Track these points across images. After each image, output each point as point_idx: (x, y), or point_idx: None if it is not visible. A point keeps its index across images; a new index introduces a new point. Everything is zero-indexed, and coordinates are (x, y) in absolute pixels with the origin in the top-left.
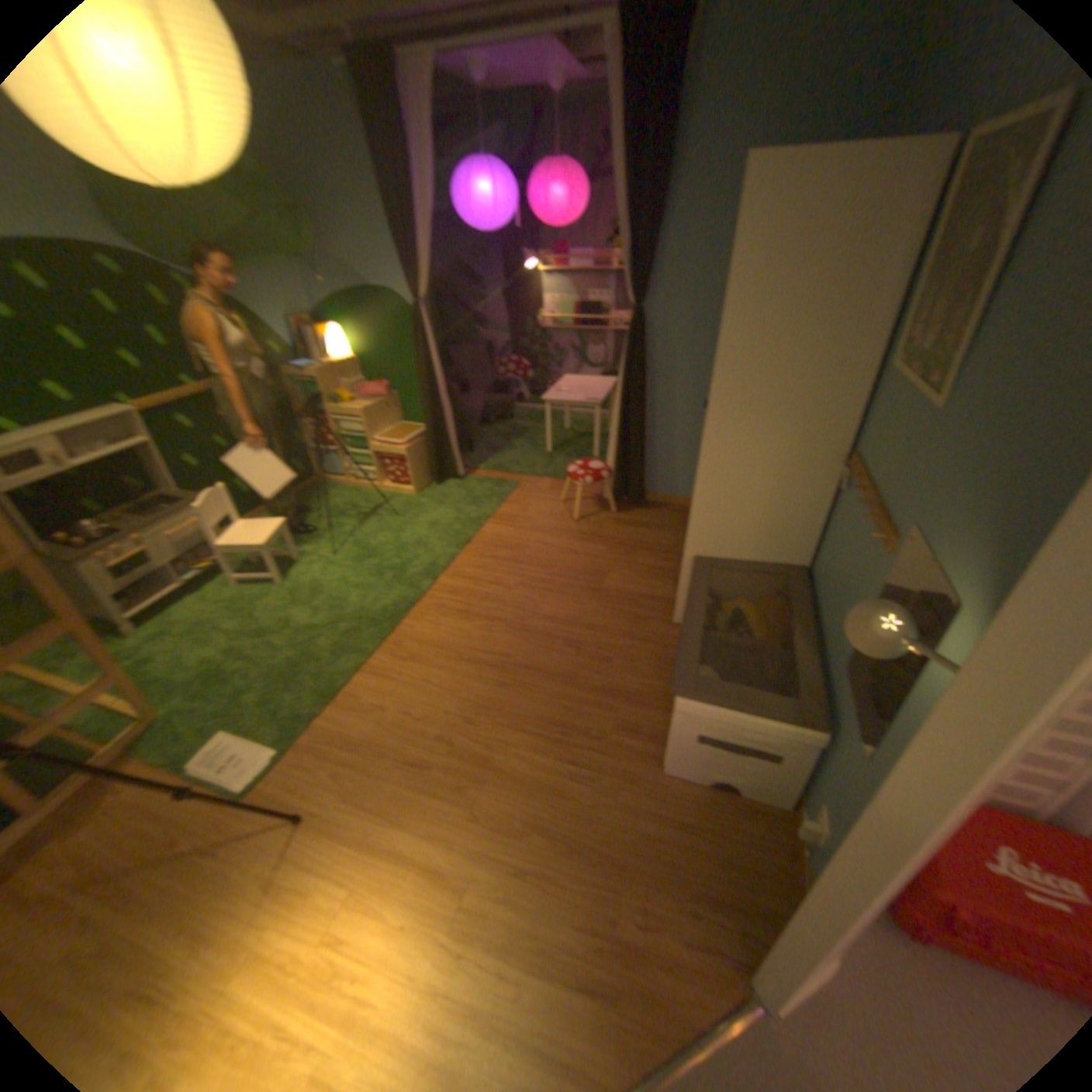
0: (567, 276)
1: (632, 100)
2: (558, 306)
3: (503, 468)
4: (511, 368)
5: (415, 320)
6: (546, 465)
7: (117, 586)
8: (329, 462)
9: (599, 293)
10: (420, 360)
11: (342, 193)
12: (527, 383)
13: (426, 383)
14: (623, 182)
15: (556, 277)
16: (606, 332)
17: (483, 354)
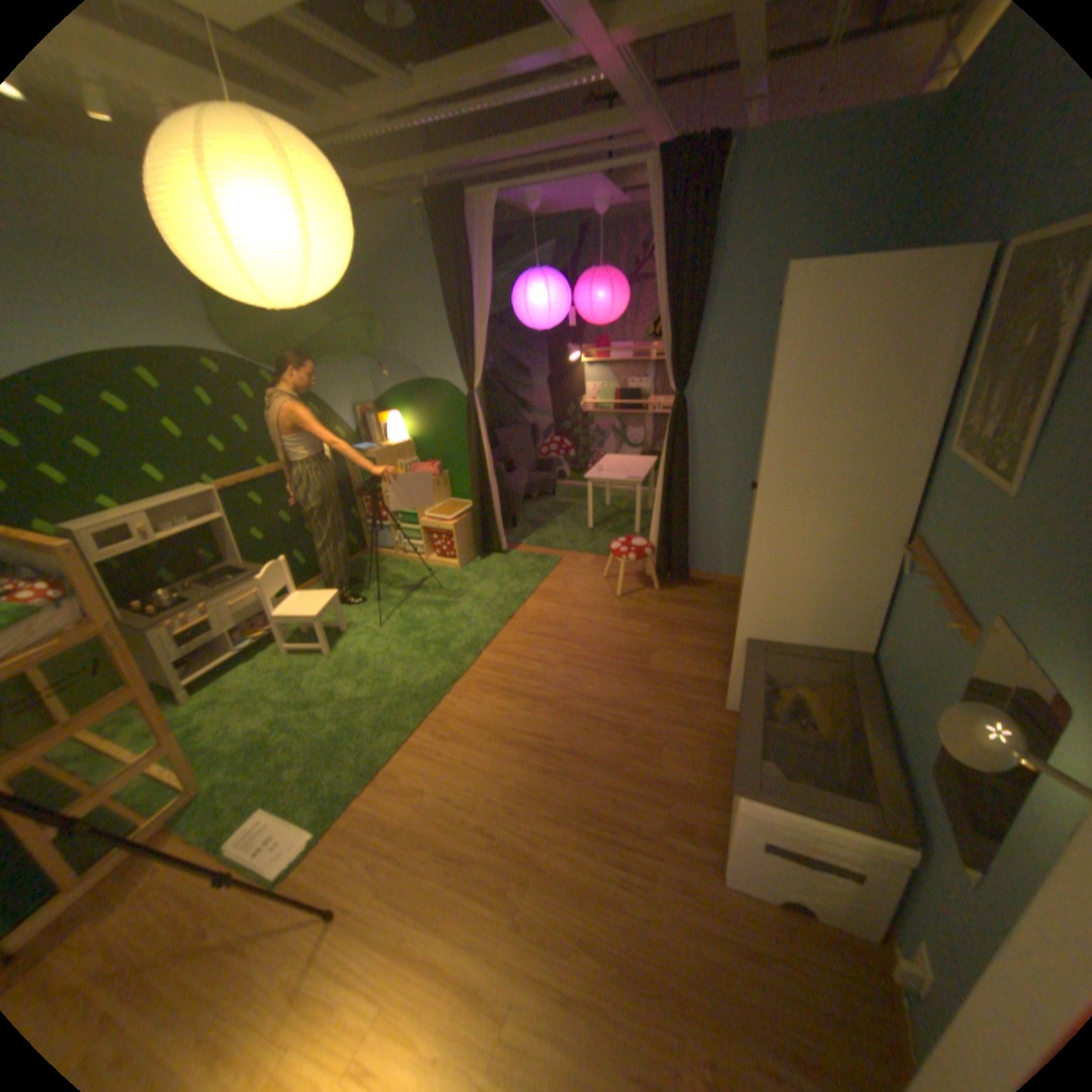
0: (607, 366)
1: (672, 219)
2: (598, 392)
3: (544, 542)
4: (553, 447)
5: (466, 407)
6: (586, 540)
7: (175, 654)
8: (378, 536)
9: (638, 380)
10: (469, 442)
11: (408, 301)
12: (568, 461)
13: (474, 463)
14: (663, 286)
15: (597, 366)
16: (644, 414)
17: (526, 435)
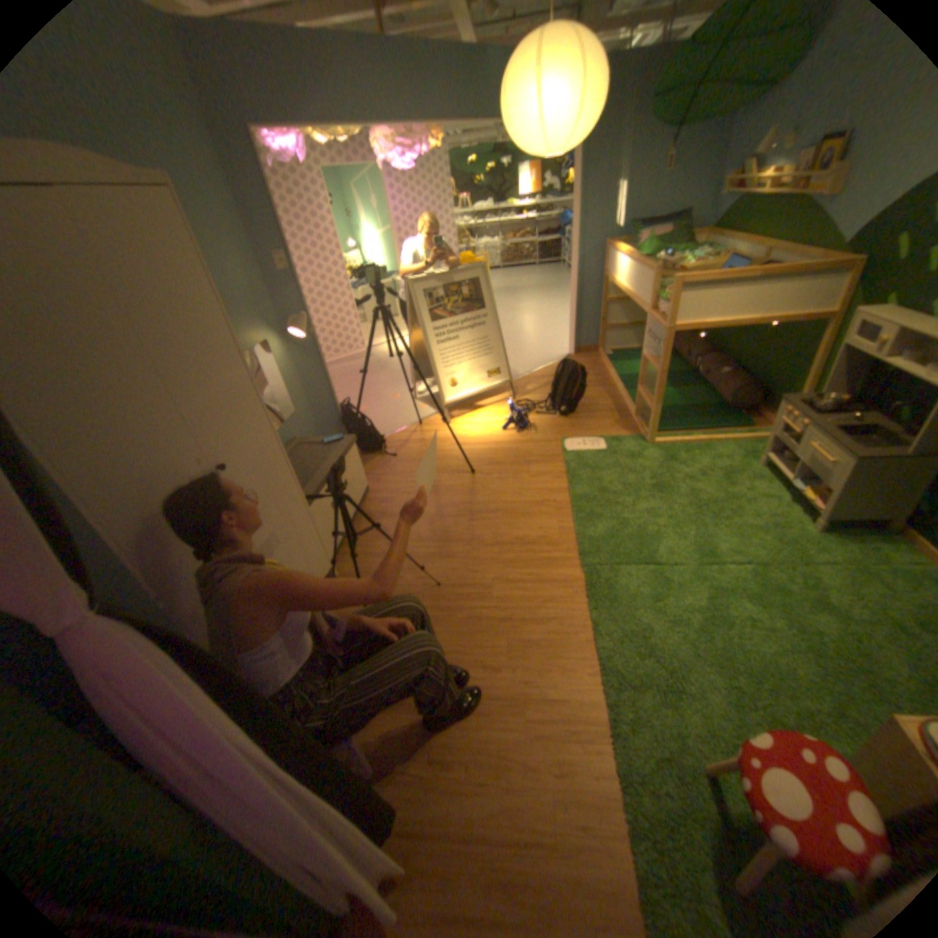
0: None
1: None
2: None
3: None
4: None
5: None
6: None
7: (789, 438)
8: None
9: None
10: None
11: None
12: None
13: None
14: None
15: None
16: None
17: None
